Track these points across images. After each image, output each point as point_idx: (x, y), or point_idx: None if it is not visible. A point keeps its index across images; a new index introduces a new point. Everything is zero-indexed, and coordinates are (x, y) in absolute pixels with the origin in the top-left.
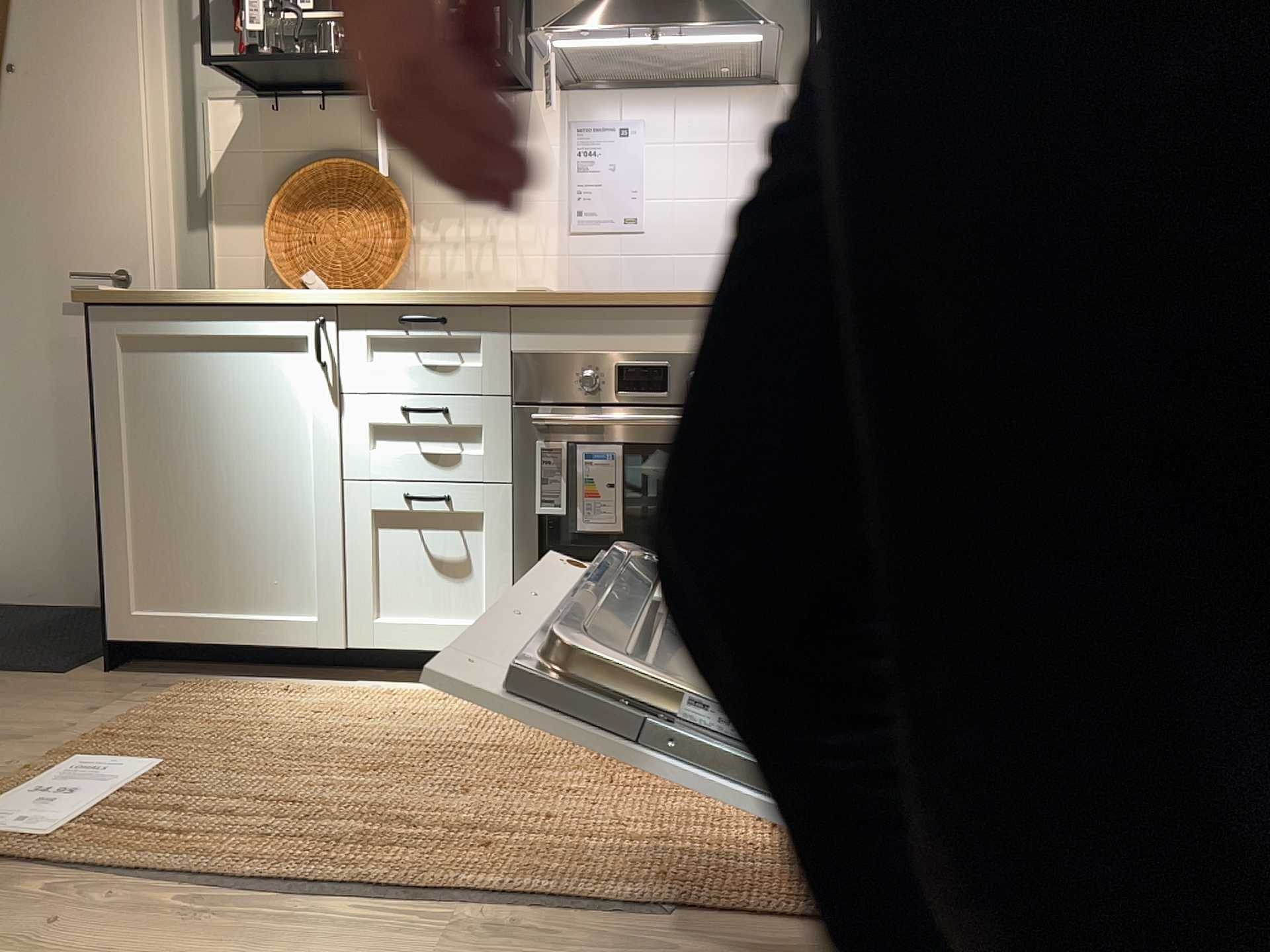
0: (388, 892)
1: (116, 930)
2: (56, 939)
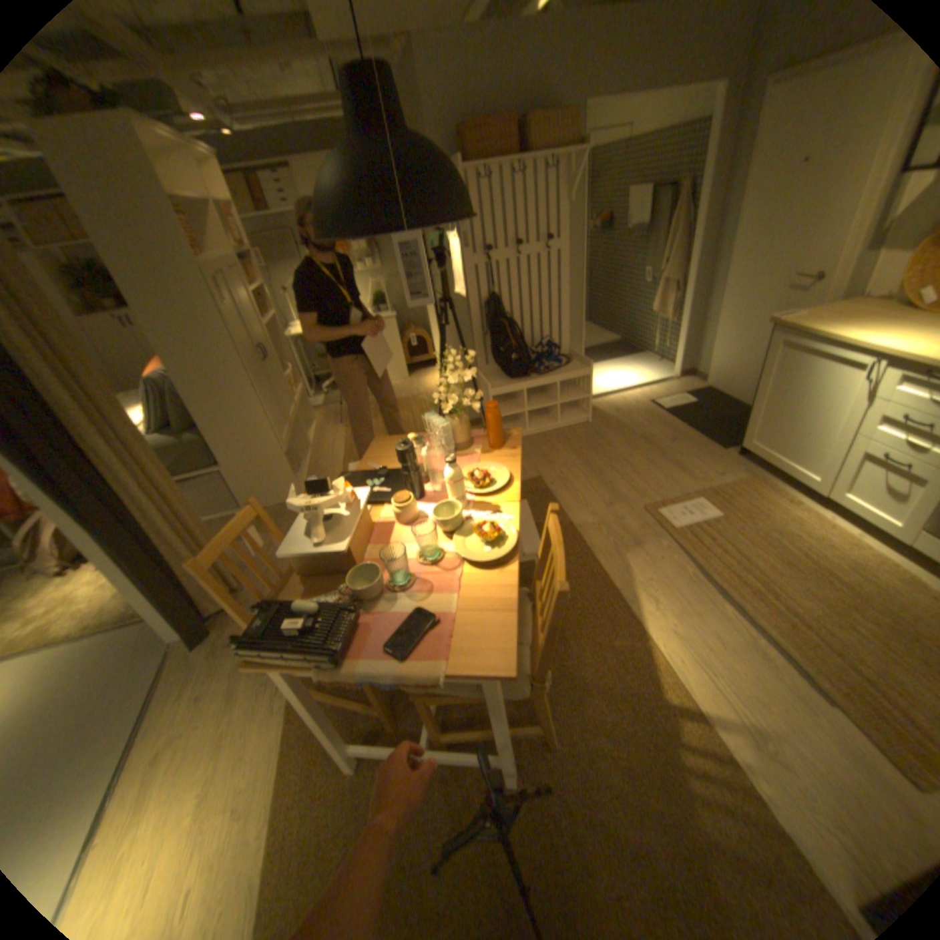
0: (747, 612)
1: (675, 567)
2: (662, 560)
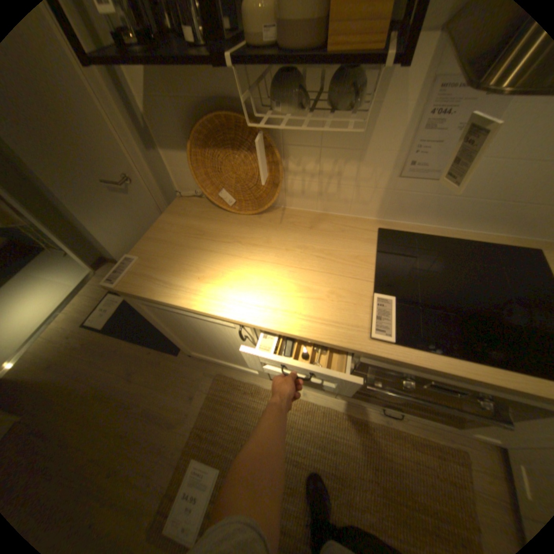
0: None
1: None
2: None
